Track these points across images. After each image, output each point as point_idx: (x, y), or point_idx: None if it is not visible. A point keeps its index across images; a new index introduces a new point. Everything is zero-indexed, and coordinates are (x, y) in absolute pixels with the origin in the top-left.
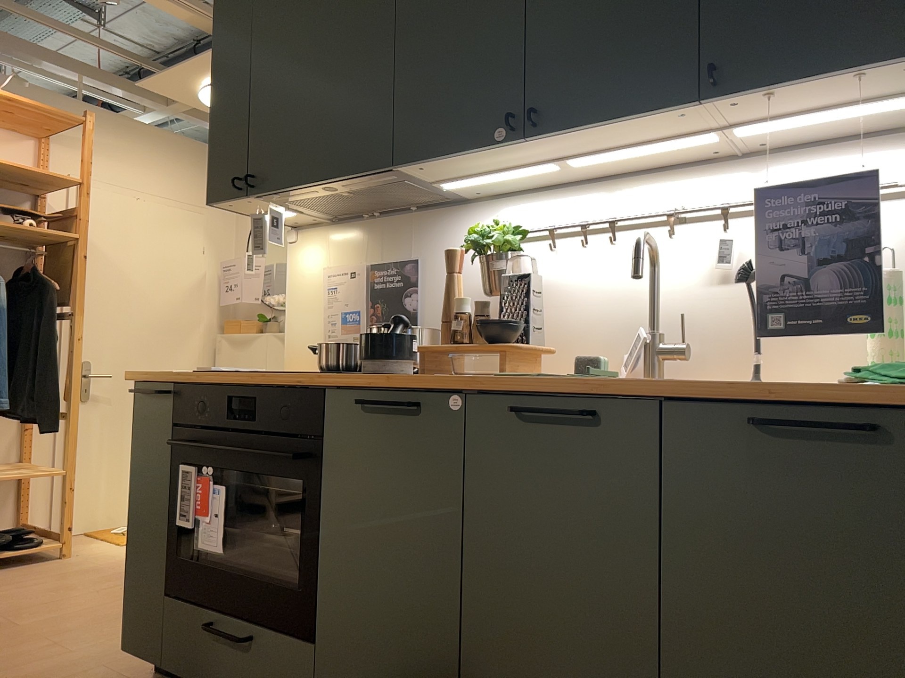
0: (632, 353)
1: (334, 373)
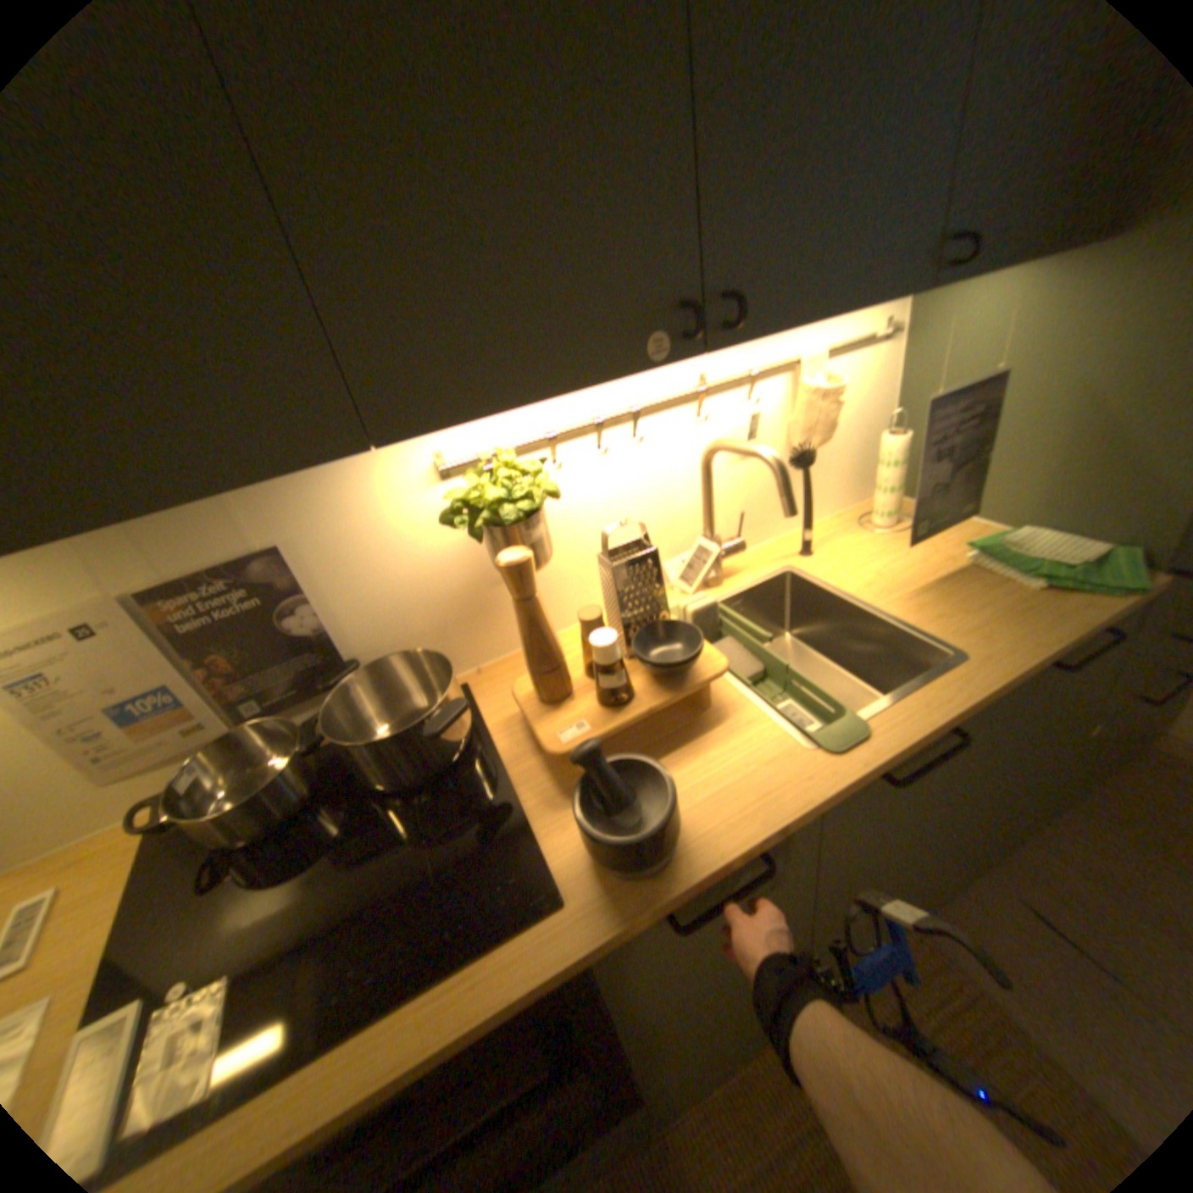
0: (691, 565)
1: (550, 914)
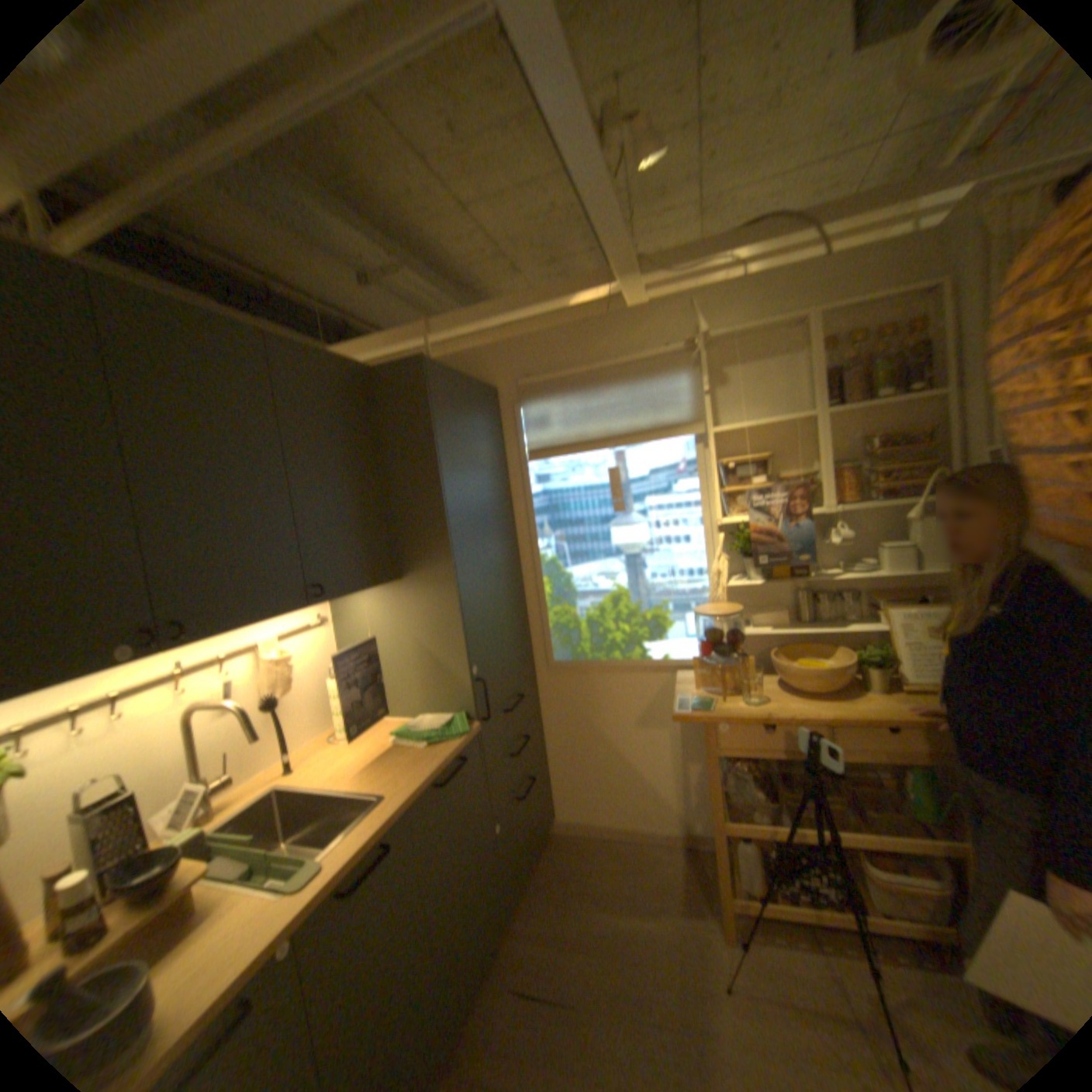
0: (180, 813)
1: None
